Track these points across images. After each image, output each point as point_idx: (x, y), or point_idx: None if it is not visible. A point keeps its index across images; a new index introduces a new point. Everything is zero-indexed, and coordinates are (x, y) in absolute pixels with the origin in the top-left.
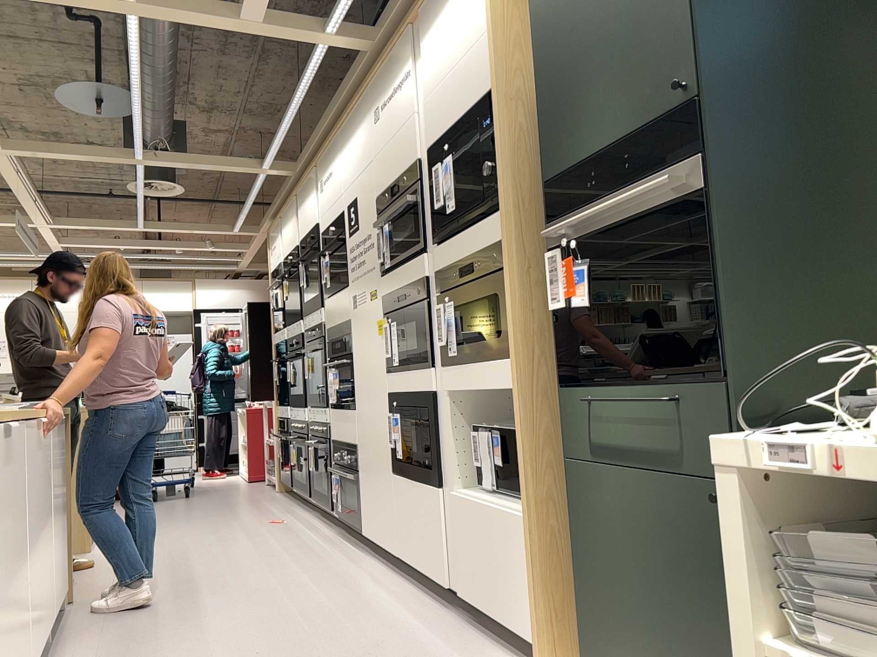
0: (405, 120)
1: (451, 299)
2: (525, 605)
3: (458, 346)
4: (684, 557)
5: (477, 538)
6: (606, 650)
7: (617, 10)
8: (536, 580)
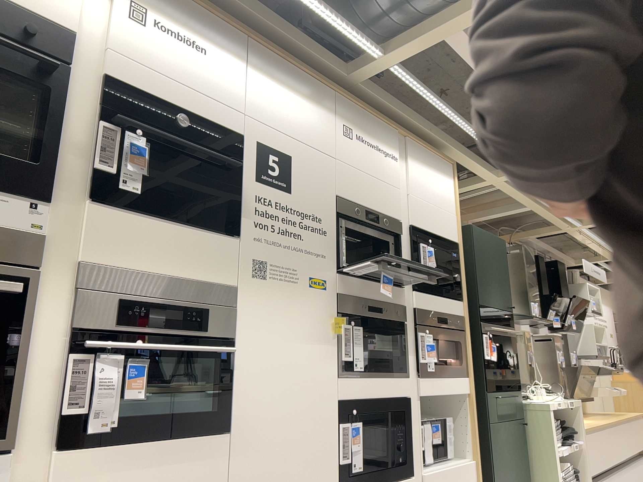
0: (388, 180)
1: (429, 332)
2: None
3: (435, 365)
4: (514, 446)
5: None
6: None
7: (495, 268)
8: None
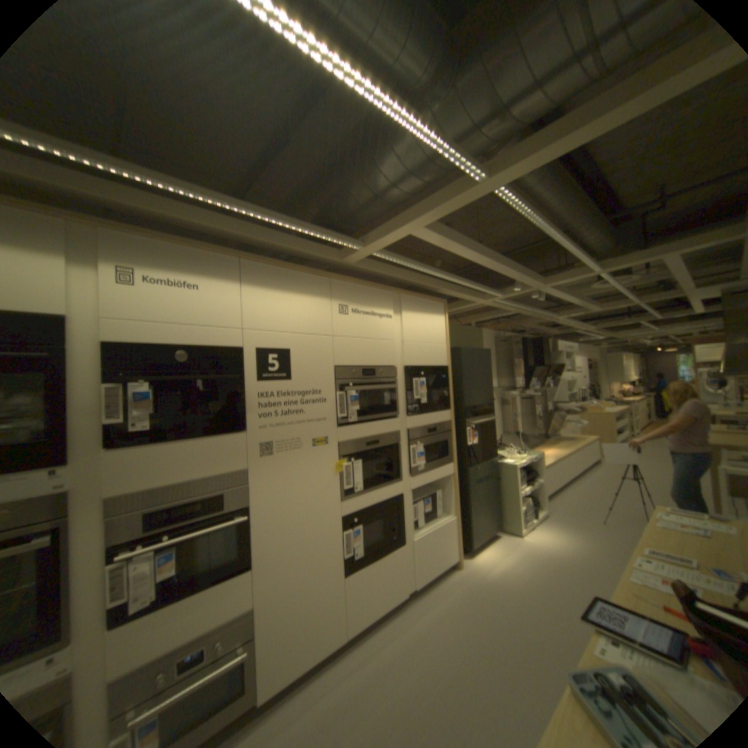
0: (383, 338)
1: (419, 443)
2: (453, 552)
3: (424, 464)
4: (489, 497)
5: (430, 548)
6: (477, 536)
7: (480, 374)
8: (459, 537)
